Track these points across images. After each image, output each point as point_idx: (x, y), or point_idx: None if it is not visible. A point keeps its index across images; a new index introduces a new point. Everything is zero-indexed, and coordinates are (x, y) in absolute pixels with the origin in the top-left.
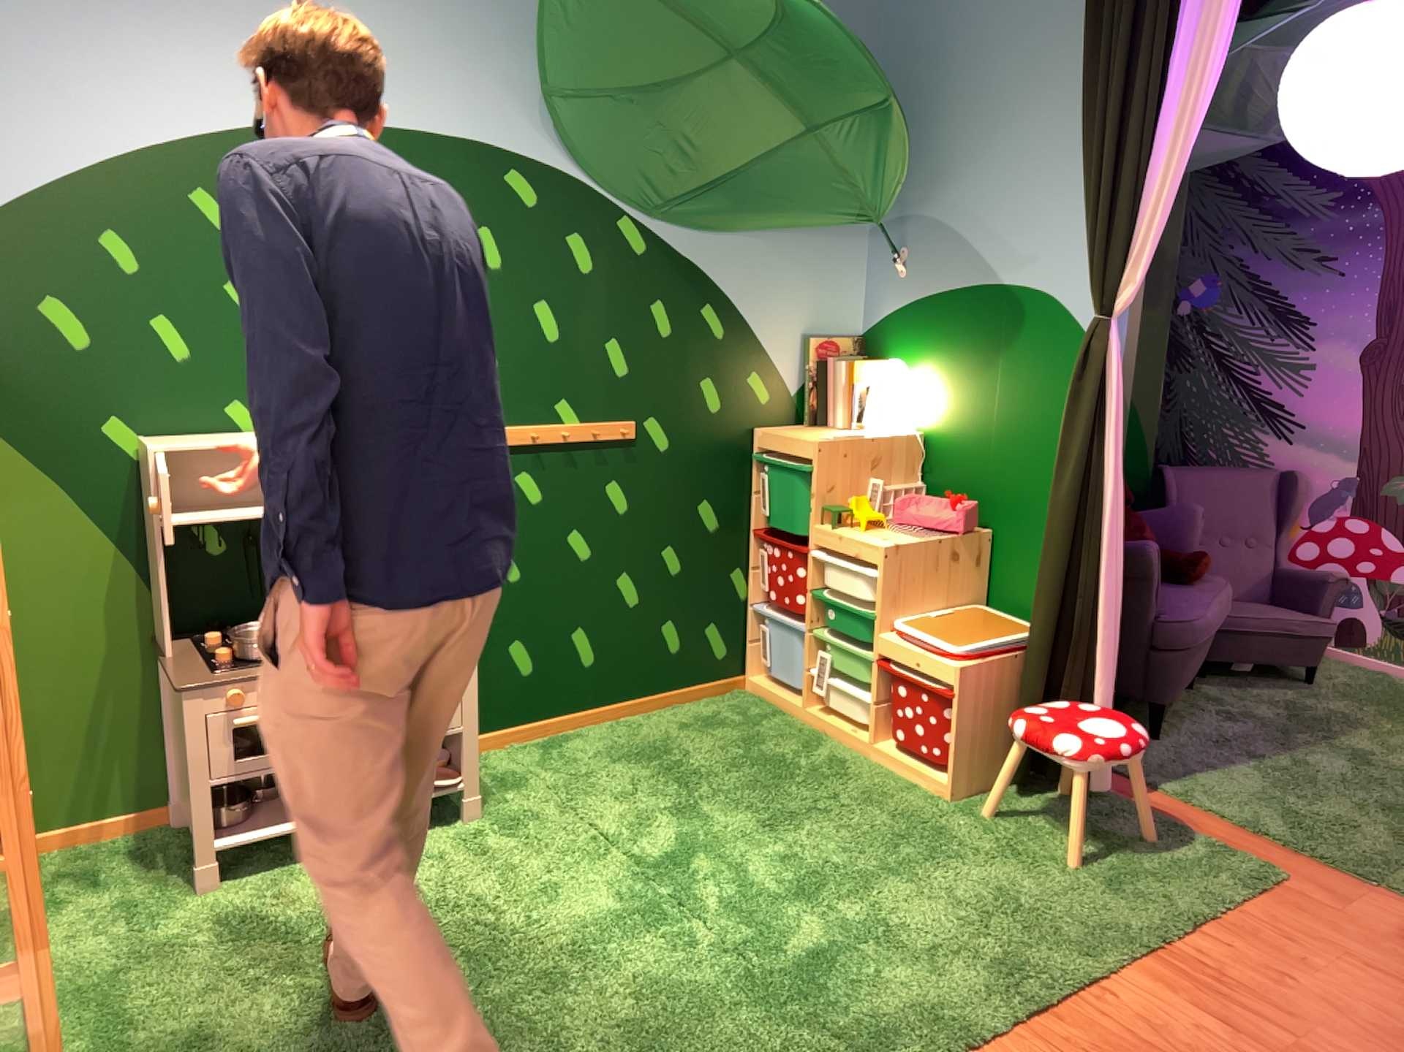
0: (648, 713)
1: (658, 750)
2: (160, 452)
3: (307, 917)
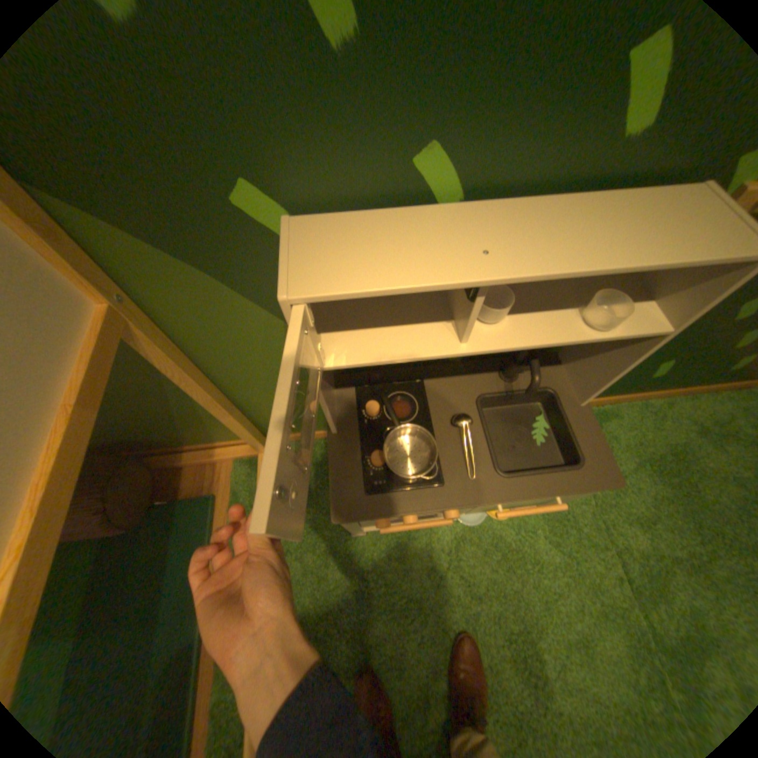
0: (673, 398)
1: (677, 459)
2: (302, 304)
3: (415, 596)
